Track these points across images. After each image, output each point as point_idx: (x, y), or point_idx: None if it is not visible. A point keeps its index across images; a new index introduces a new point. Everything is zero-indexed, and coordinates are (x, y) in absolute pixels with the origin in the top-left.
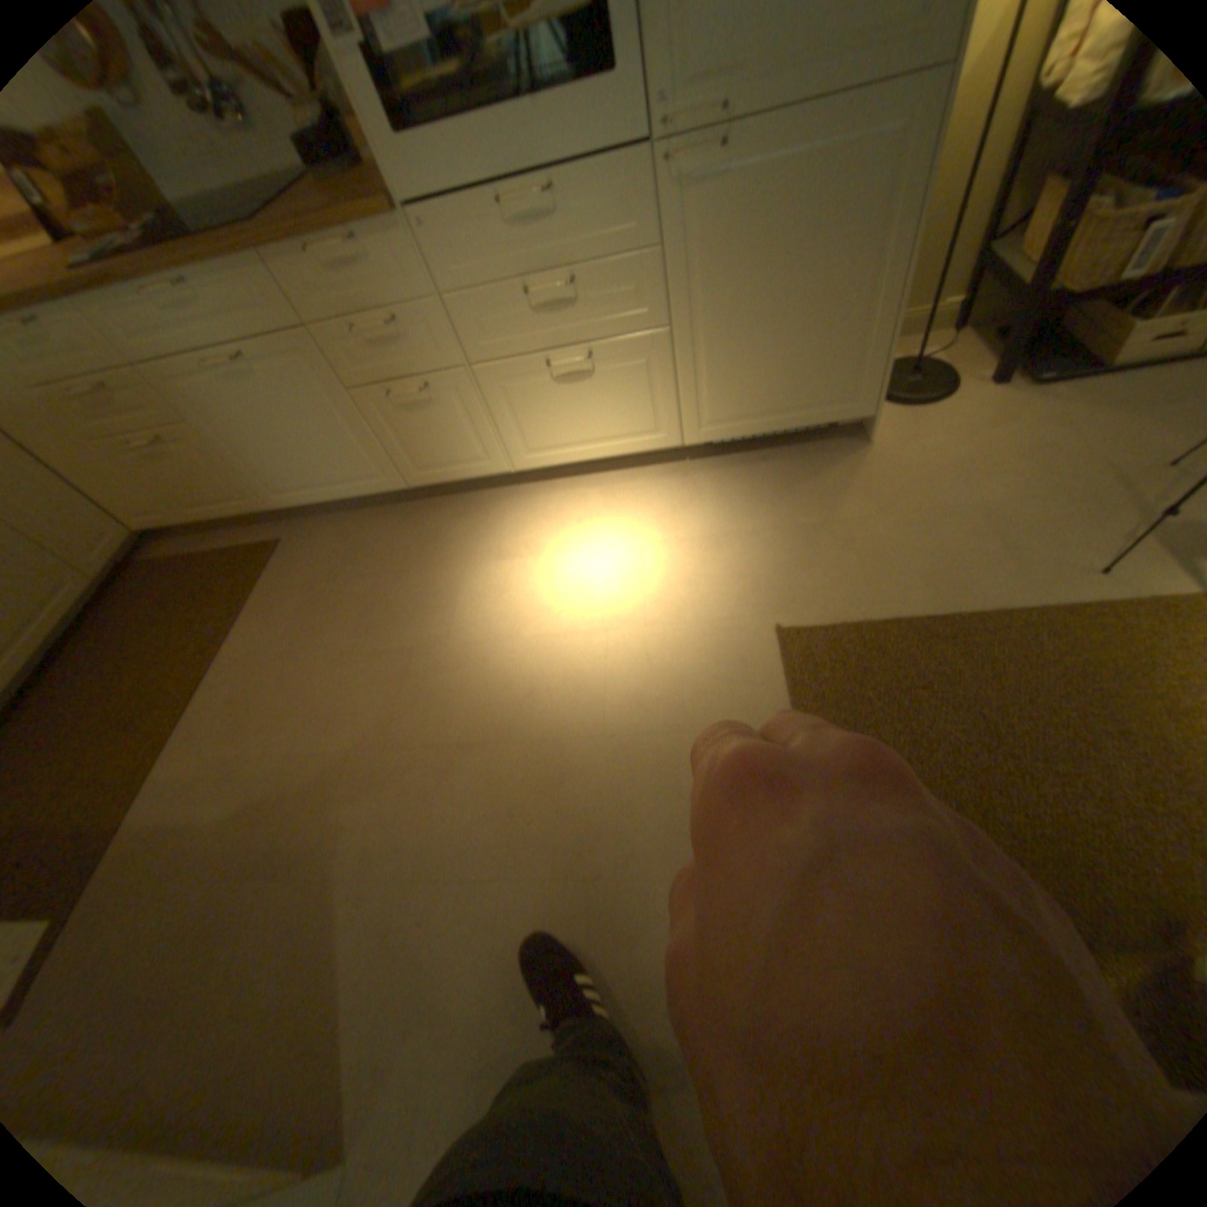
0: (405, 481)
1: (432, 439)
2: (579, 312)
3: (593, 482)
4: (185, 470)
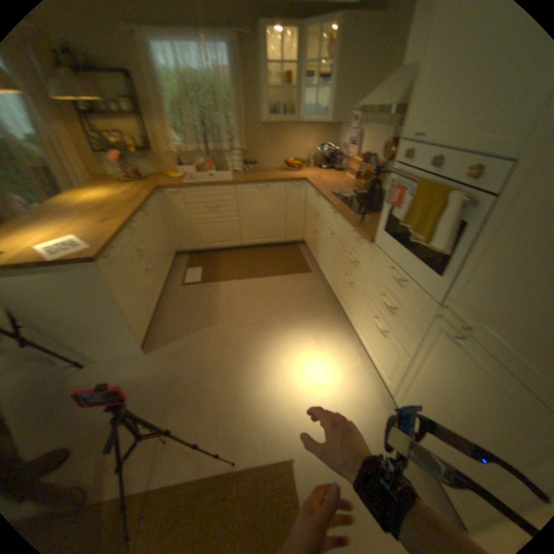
0: (336, 296)
1: (346, 296)
2: (392, 320)
3: (365, 364)
4: (315, 242)
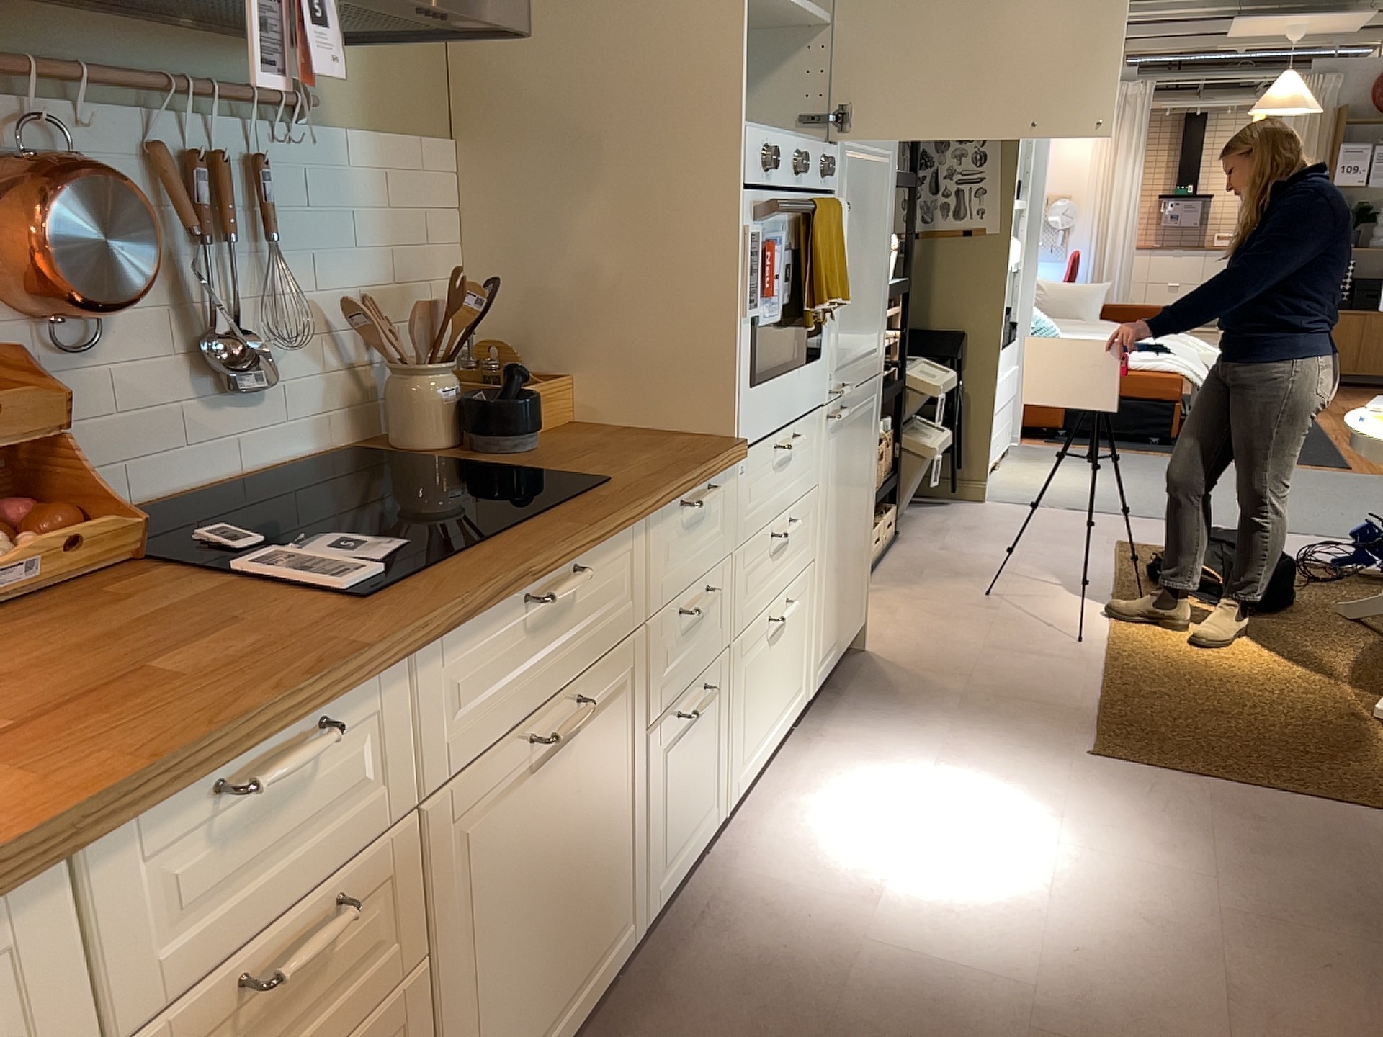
0: (645, 917)
1: (686, 795)
2: (788, 556)
3: (767, 794)
4: None
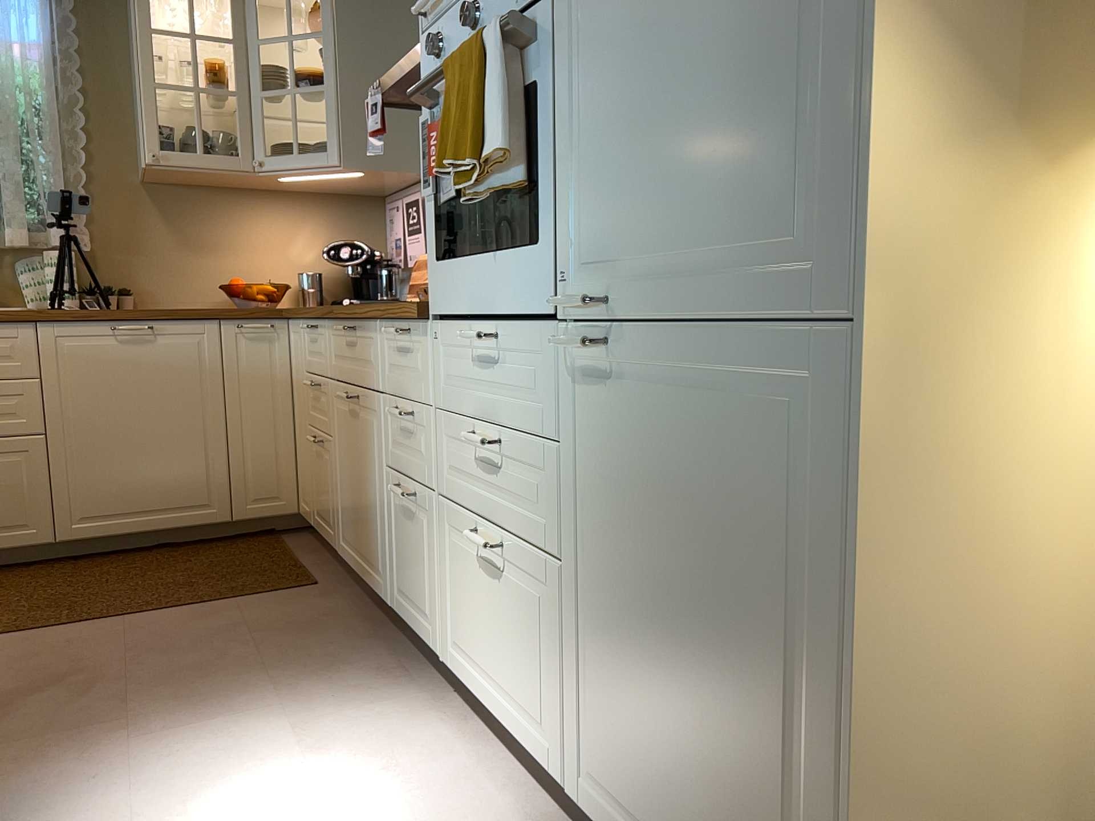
0: (391, 599)
1: (410, 565)
2: (505, 493)
3: (491, 760)
4: (323, 479)
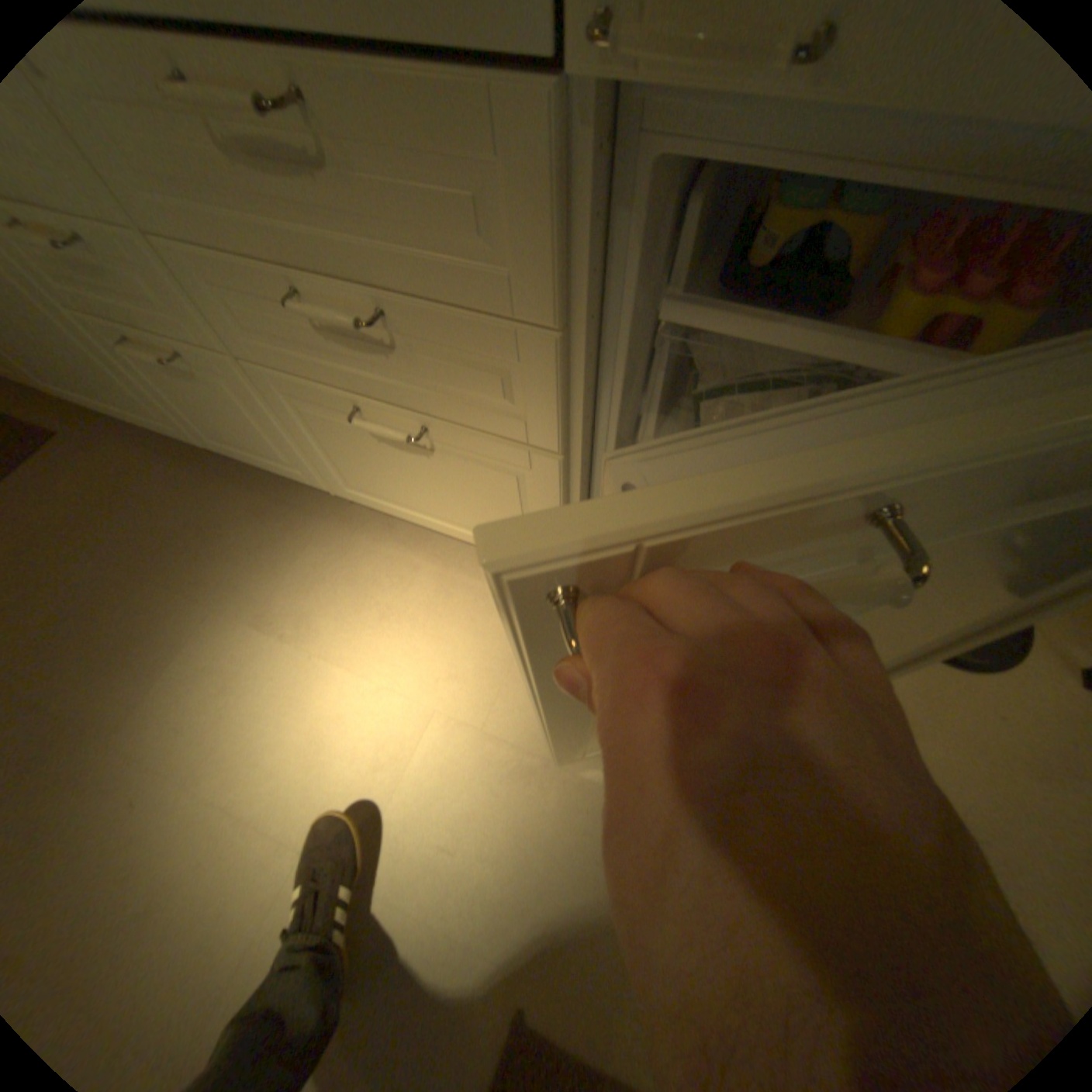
0: (197, 442)
1: (214, 419)
2: (400, 372)
3: (439, 550)
4: None
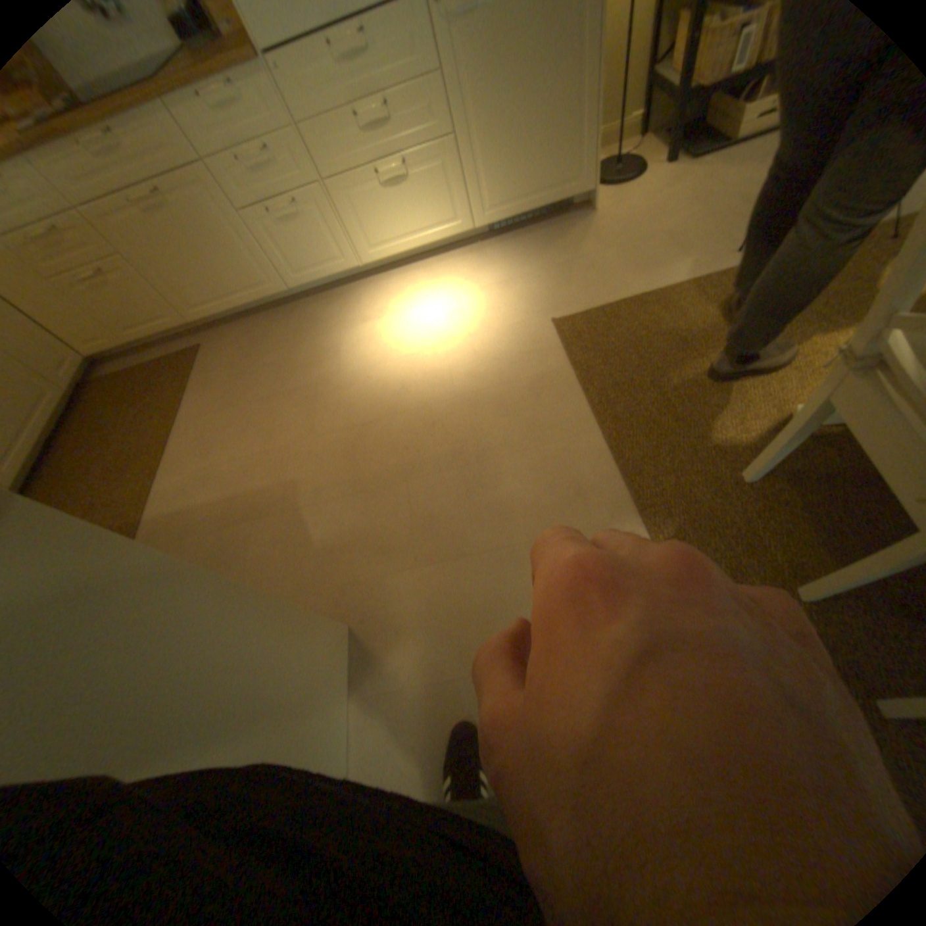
0: (285, 285)
1: (301, 246)
2: (392, 128)
3: (417, 266)
4: (121, 297)
